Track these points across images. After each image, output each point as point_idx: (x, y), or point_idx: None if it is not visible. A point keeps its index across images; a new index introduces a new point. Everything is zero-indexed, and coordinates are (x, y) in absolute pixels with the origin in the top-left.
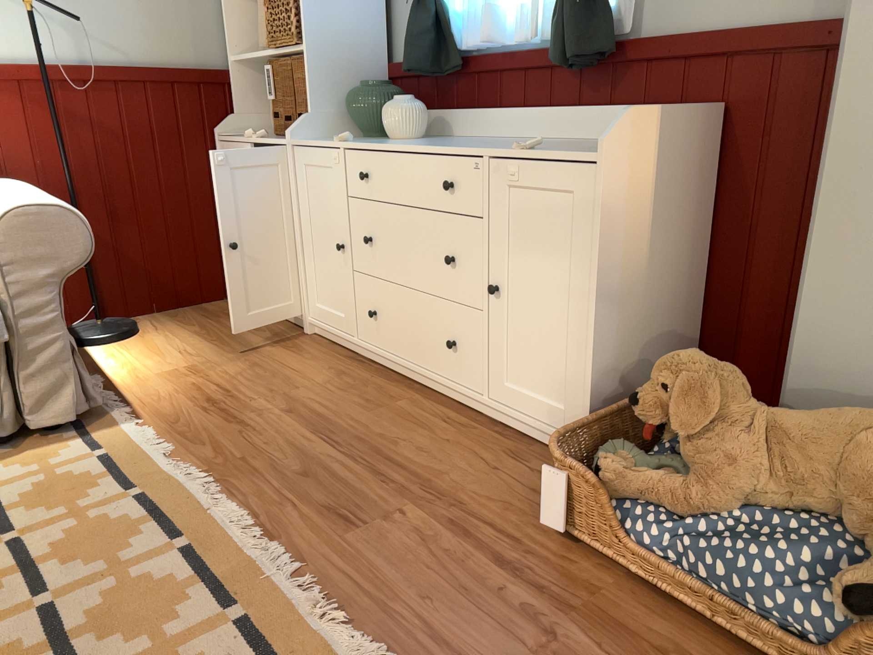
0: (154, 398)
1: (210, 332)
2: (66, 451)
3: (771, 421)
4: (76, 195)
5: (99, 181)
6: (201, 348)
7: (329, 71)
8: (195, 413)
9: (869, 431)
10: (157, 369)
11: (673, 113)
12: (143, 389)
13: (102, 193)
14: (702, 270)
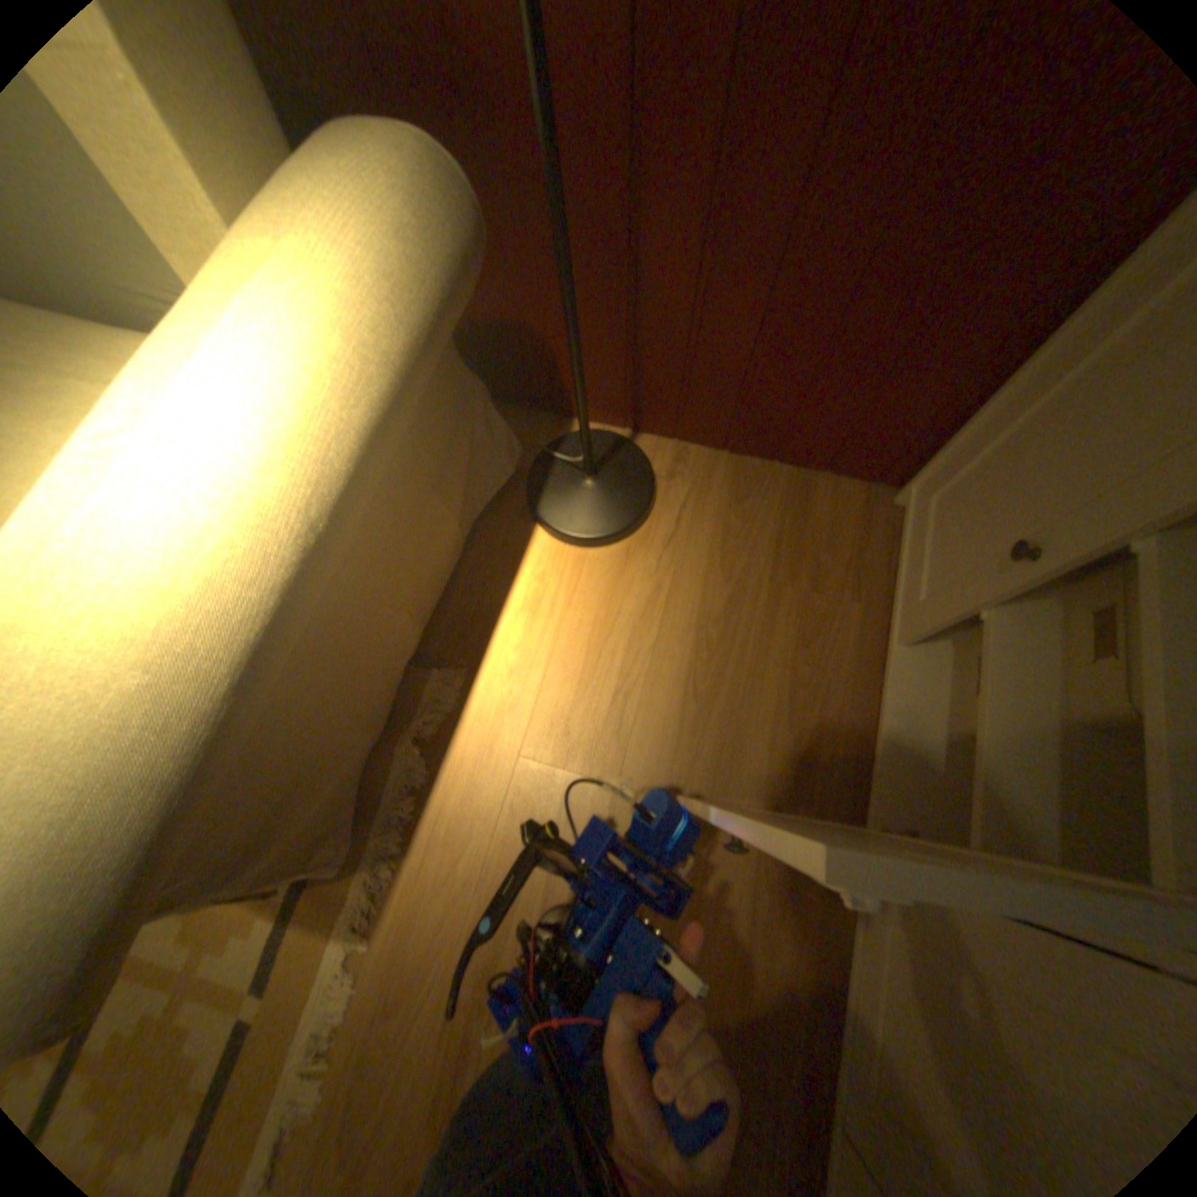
0: (444, 872)
1: (725, 647)
2: (231, 954)
3: None
4: (635, 154)
5: (716, 115)
6: (657, 711)
7: None
8: (431, 1017)
9: None
10: (539, 739)
11: None
12: (462, 810)
13: (708, 164)
14: None
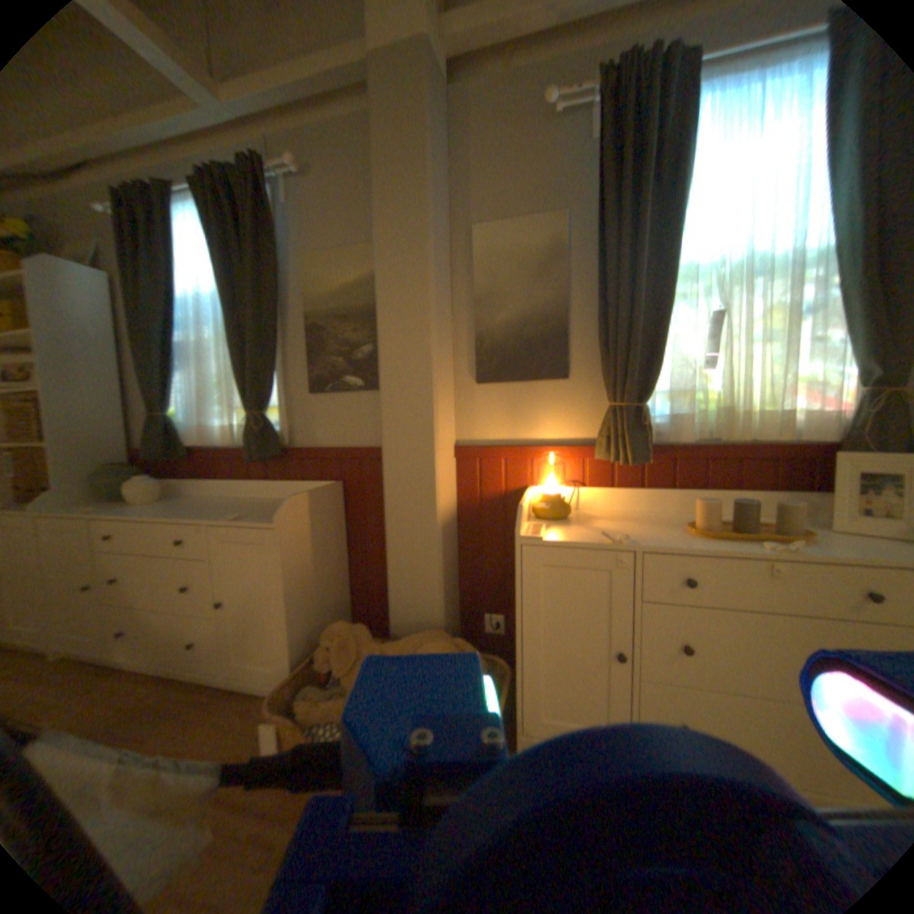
0: None
1: None
2: None
3: (384, 652)
4: None
5: None
6: None
7: (75, 458)
8: None
9: (424, 647)
10: None
11: (319, 492)
12: None
13: None
14: (349, 564)
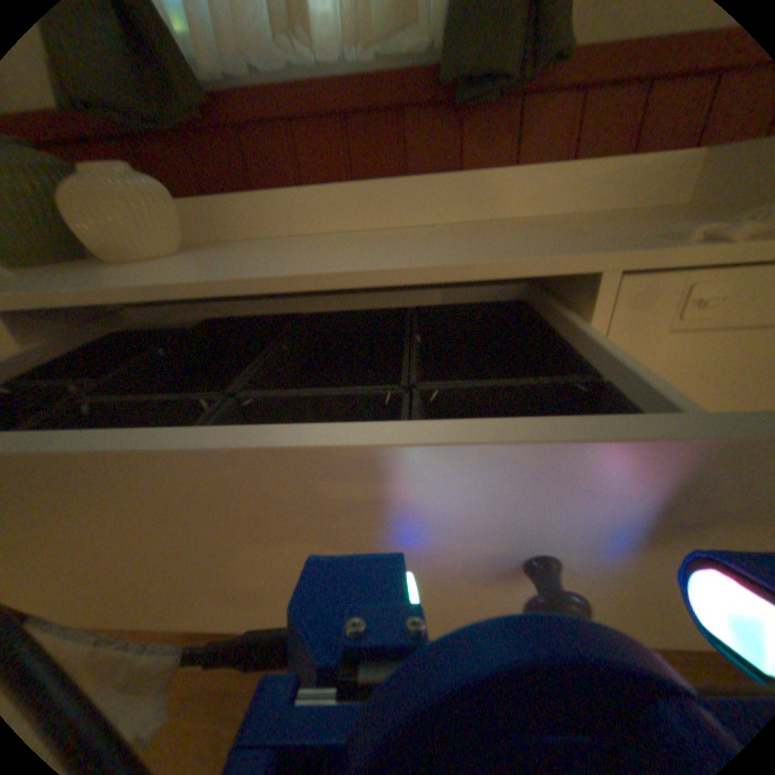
0: None
1: None
2: None
3: None
4: None
5: None
6: None
7: None
8: None
9: None
10: None
11: None
12: None
13: None
14: None
